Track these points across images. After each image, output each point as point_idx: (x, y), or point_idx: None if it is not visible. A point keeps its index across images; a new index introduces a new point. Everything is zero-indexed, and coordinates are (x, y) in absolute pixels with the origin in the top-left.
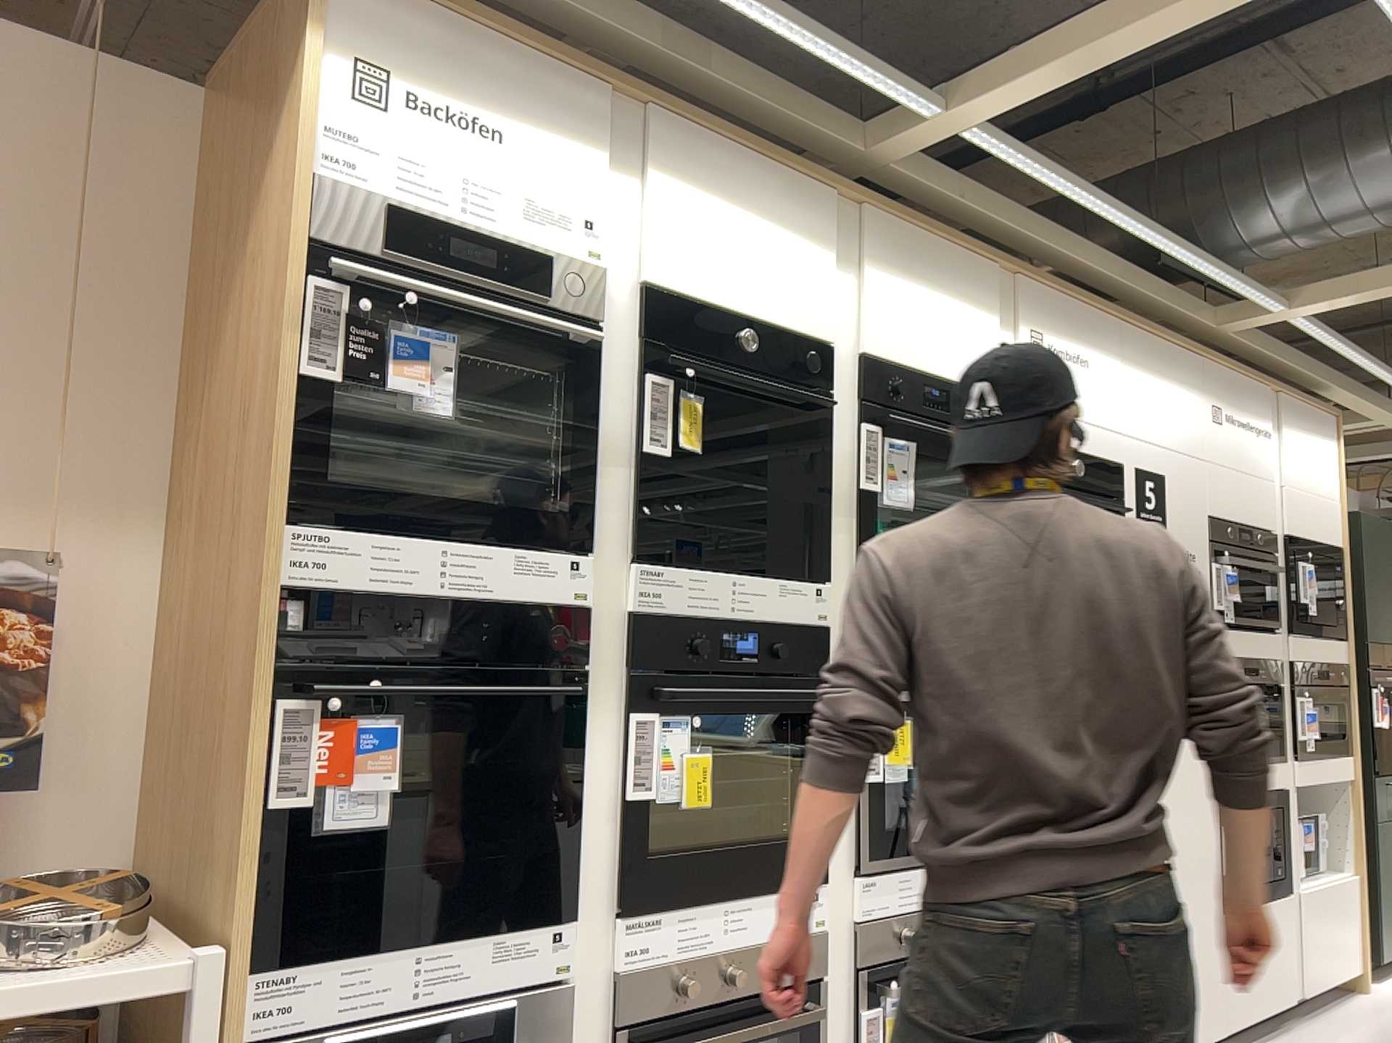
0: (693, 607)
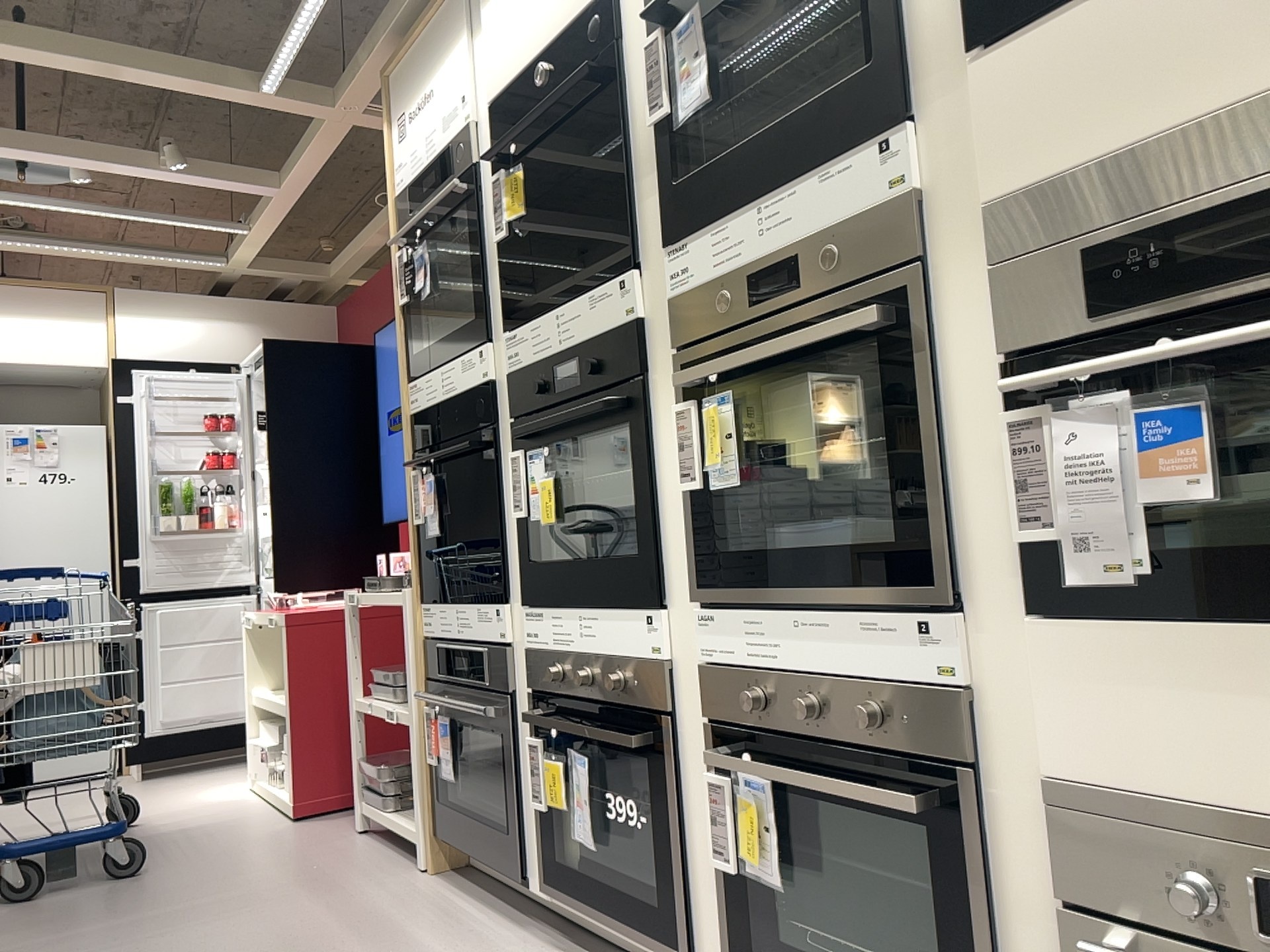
0: (533, 354)
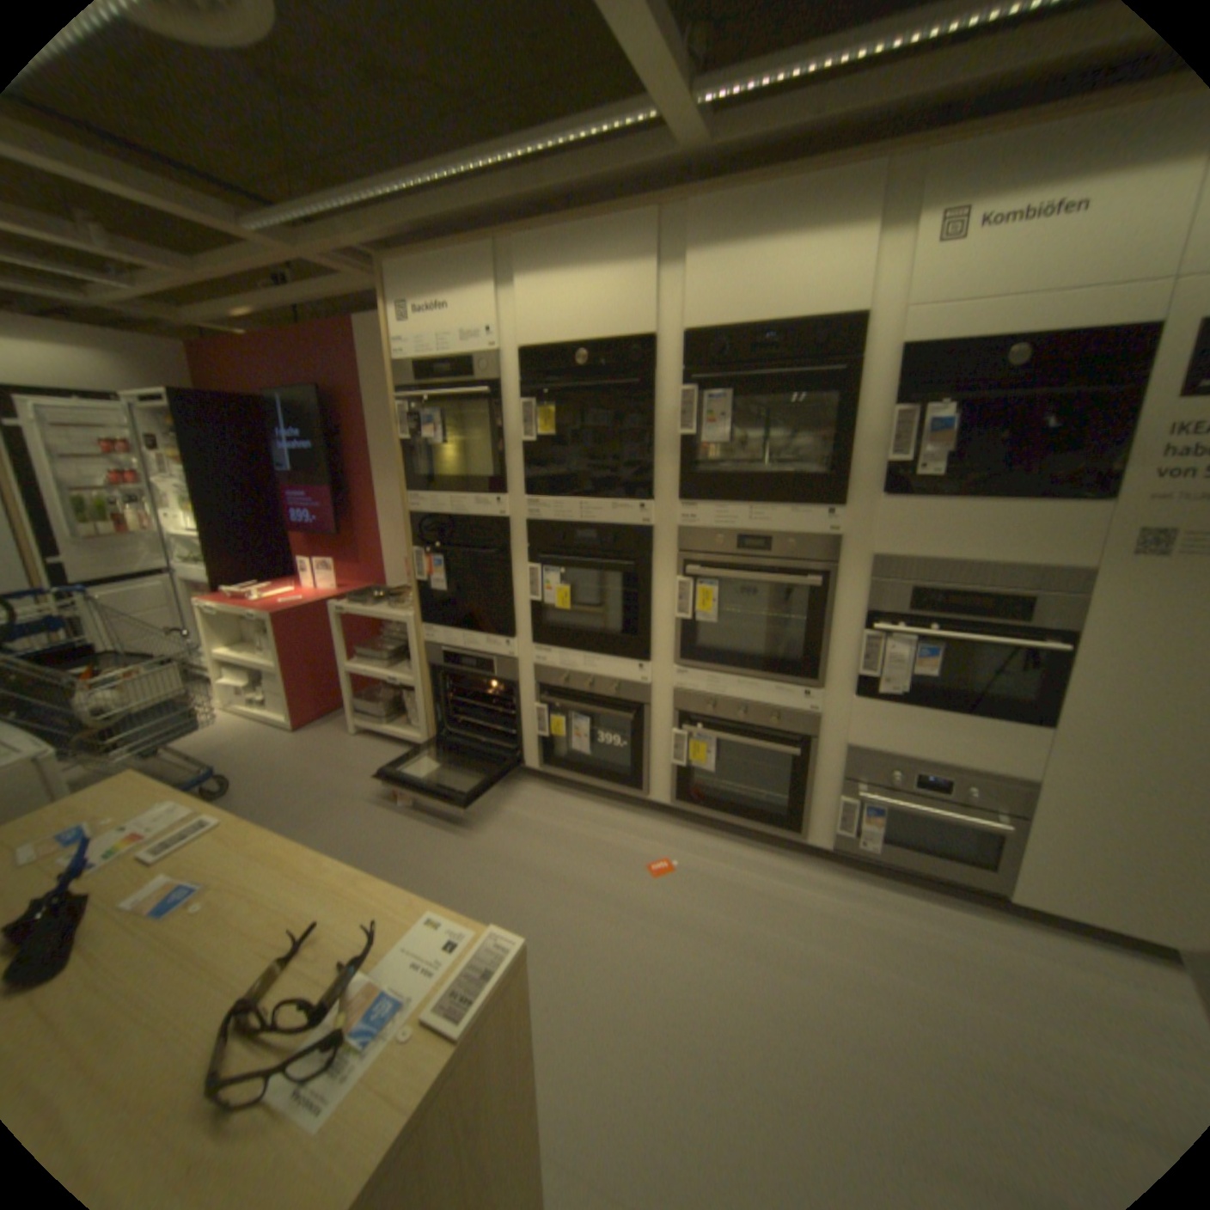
0: (556, 521)
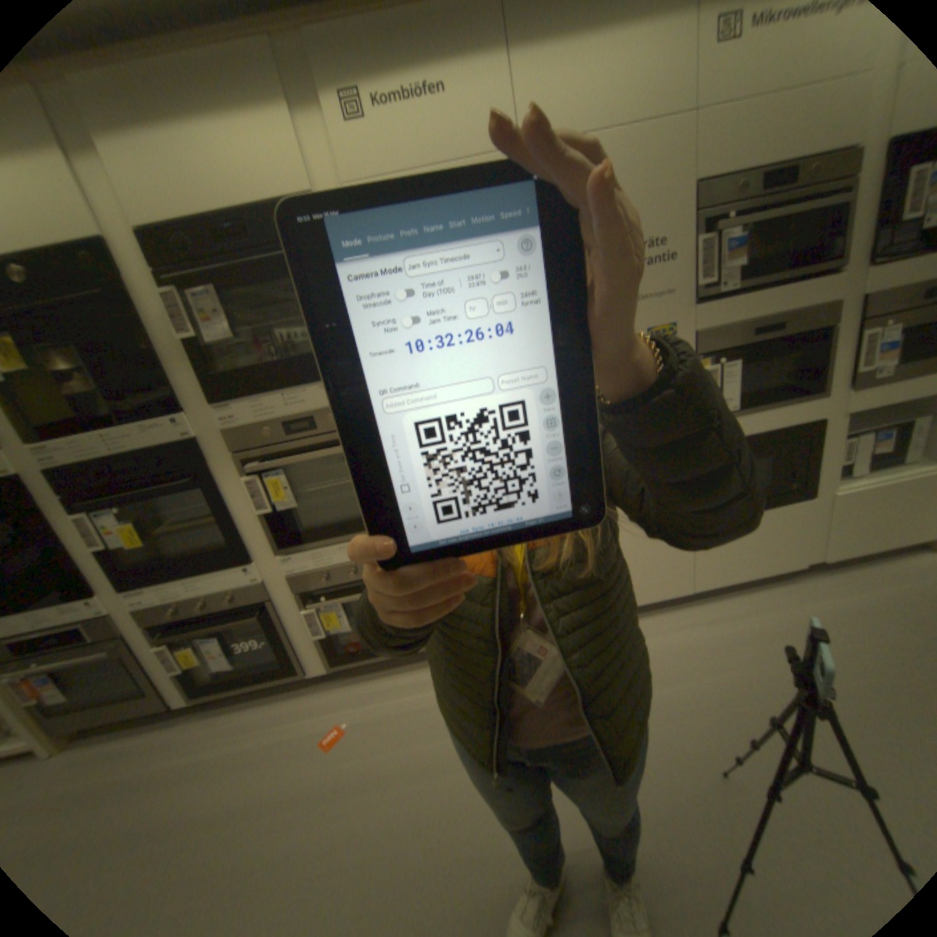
0: (78, 460)
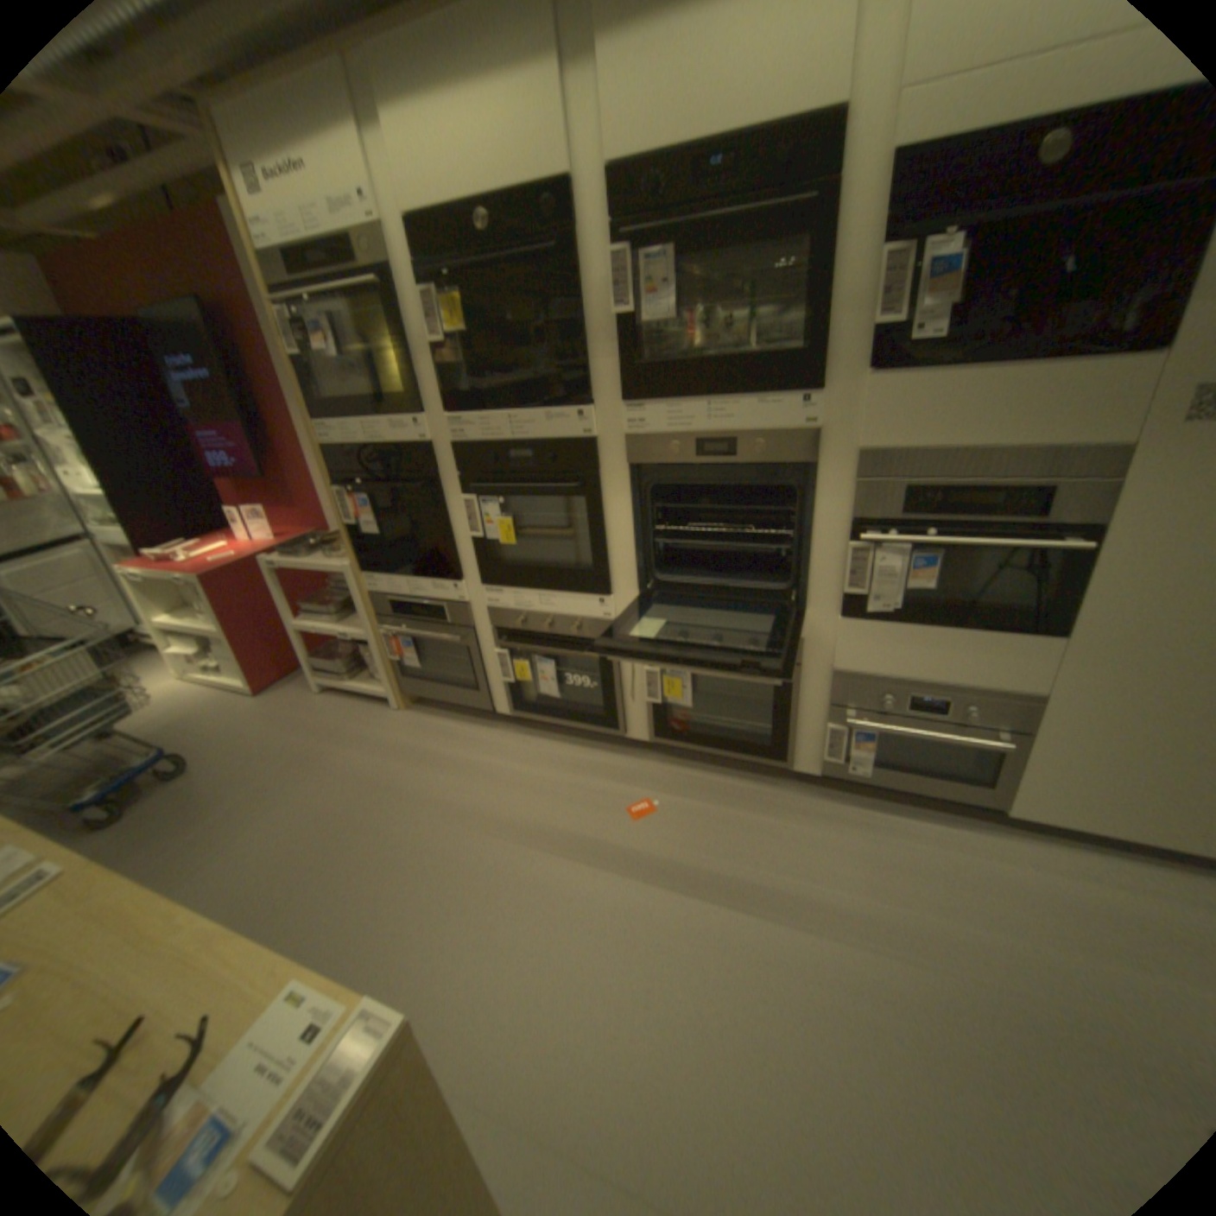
0: (483, 439)
